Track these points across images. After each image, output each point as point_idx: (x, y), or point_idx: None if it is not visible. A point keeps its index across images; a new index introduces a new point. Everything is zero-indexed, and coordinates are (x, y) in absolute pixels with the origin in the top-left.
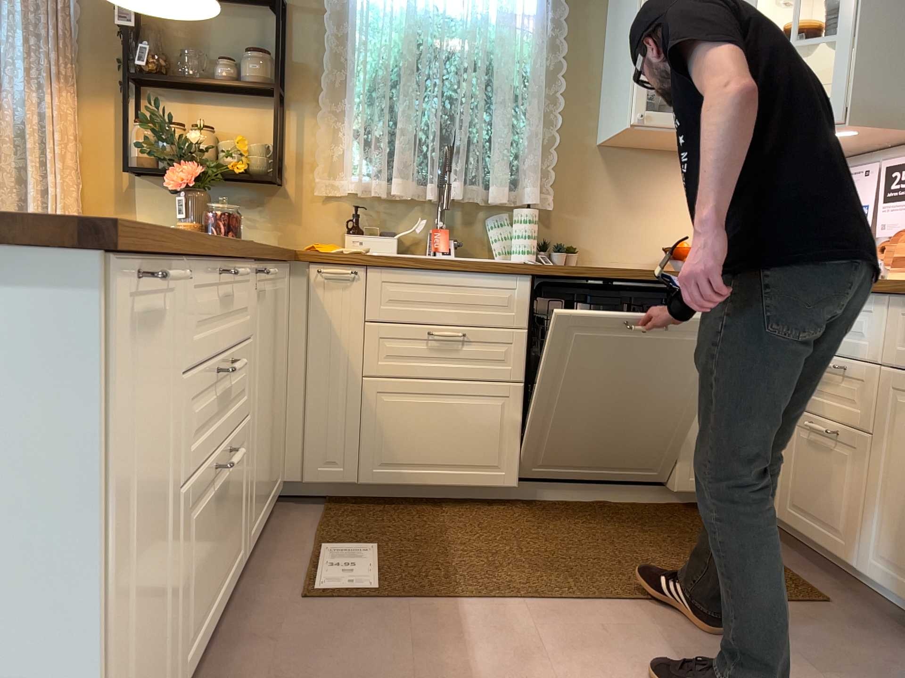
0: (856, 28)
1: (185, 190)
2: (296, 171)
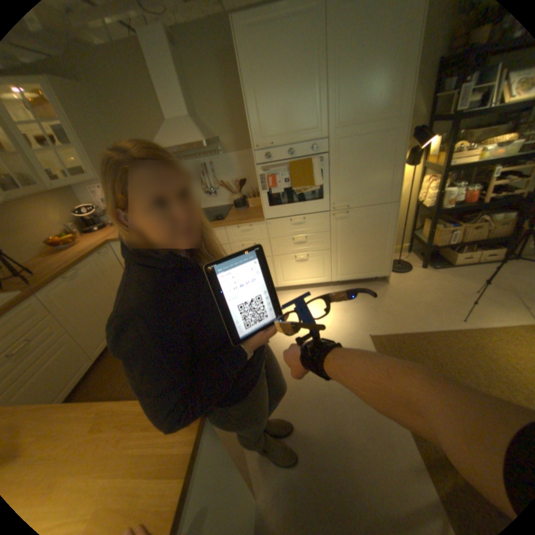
0: (75, 141)
1: None
2: None
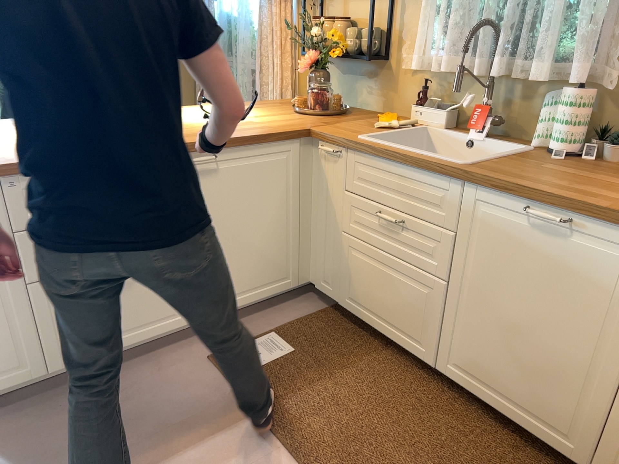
0: None
1: (313, 70)
2: (395, 49)
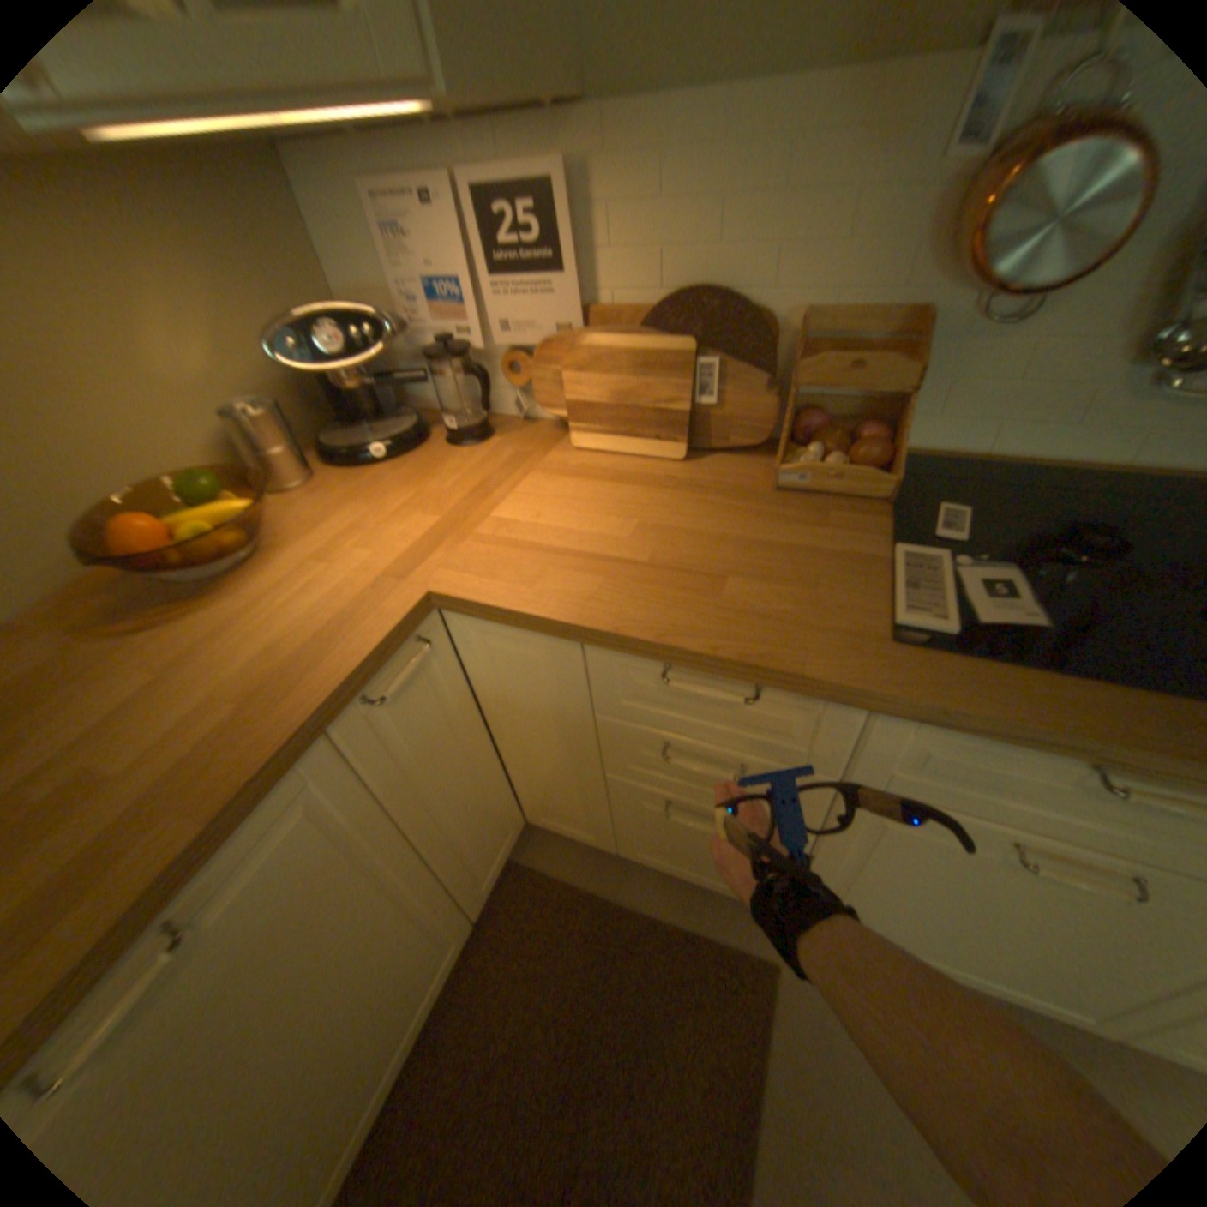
0: None
1: None
2: None
